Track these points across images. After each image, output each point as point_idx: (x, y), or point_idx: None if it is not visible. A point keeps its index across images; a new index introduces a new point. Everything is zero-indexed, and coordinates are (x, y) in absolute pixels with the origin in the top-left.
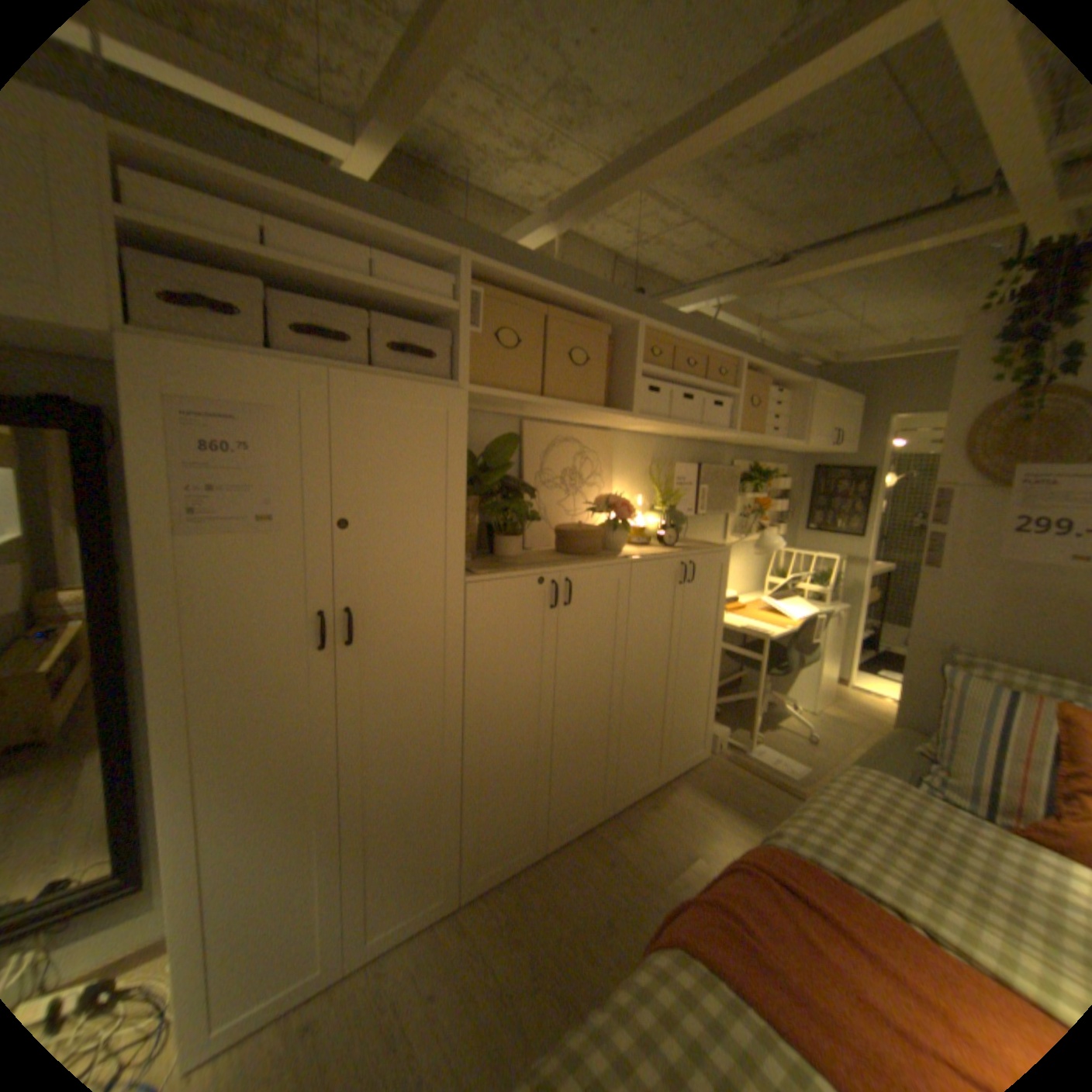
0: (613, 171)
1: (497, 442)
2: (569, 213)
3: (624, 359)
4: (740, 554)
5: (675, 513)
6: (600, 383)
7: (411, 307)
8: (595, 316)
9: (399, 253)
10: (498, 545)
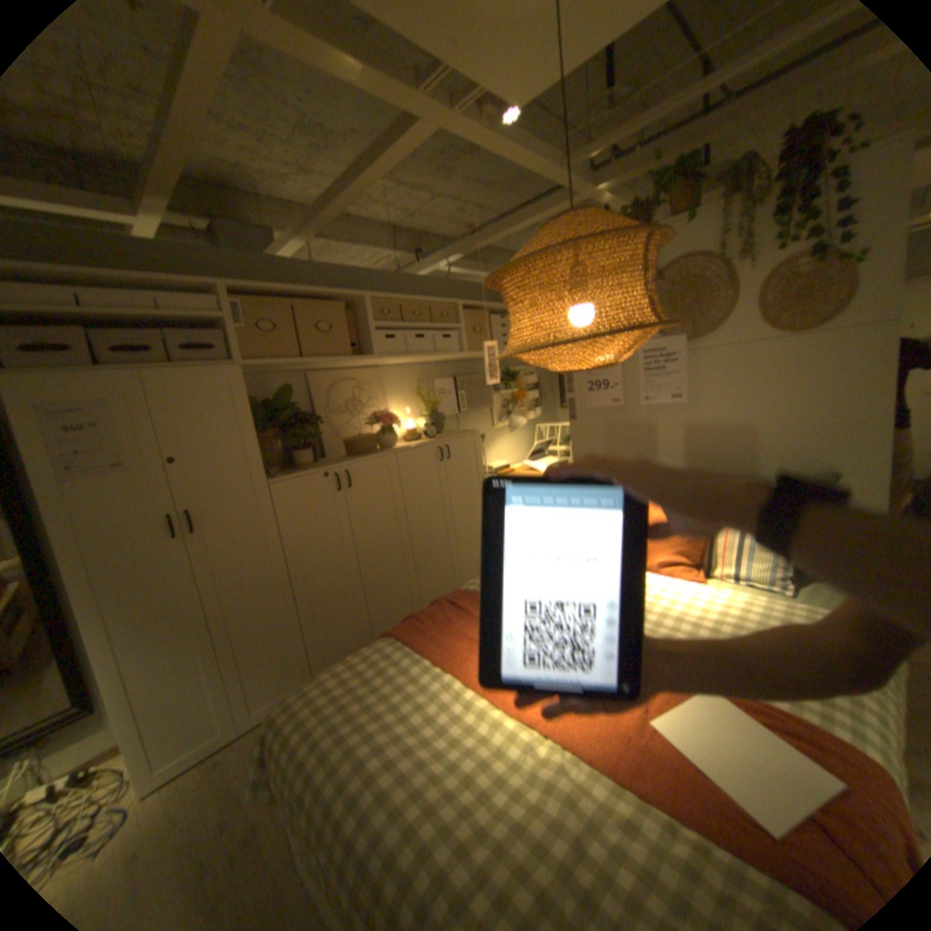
0: (318, 204)
1: (282, 390)
2: (303, 229)
3: (362, 320)
4: (509, 434)
5: (442, 414)
6: (350, 338)
7: (191, 319)
8: (333, 296)
9: (175, 286)
10: (295, 457)
